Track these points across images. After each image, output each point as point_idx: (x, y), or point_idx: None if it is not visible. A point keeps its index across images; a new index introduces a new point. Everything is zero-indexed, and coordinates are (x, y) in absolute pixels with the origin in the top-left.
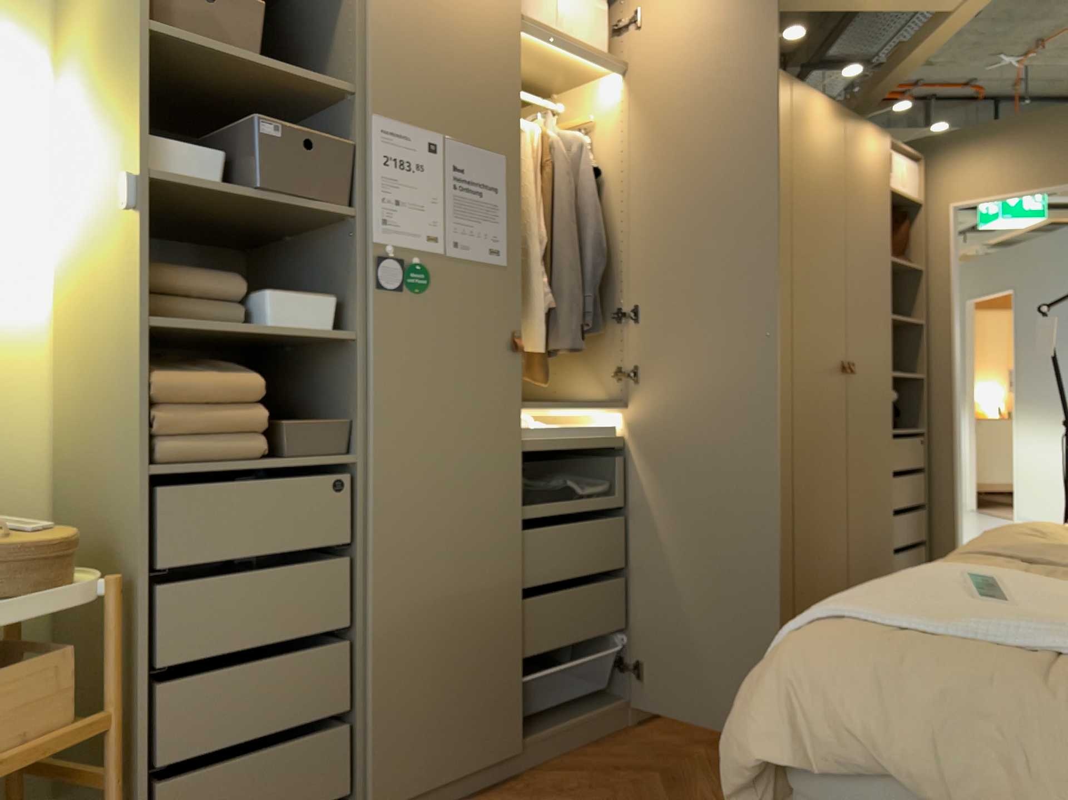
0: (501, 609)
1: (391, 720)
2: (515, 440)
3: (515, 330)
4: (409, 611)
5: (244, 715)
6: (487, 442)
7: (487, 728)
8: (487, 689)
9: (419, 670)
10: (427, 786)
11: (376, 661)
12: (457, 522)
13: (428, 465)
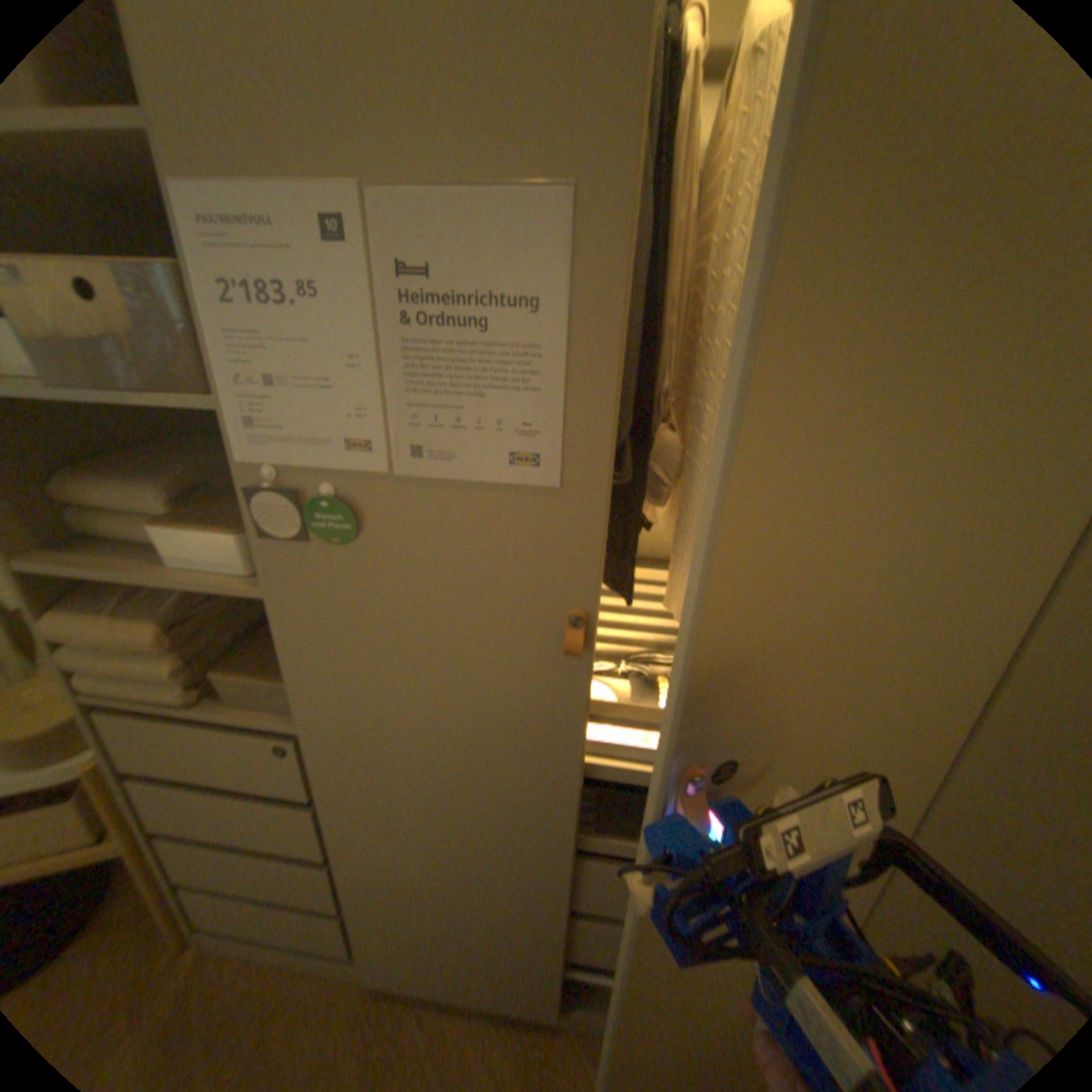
0: (532, 924)
1: (380, 946)
2: (568, 771)
3: (581, 616)
4: (389, 883)
5: (239, 882)
6: (508, 762)
7: (508, 995)
8: (508, 972)
9: (410, 928)
10: (430, 998)
11: (354, 904)
12: (455, 832)
13: (400, 767)
